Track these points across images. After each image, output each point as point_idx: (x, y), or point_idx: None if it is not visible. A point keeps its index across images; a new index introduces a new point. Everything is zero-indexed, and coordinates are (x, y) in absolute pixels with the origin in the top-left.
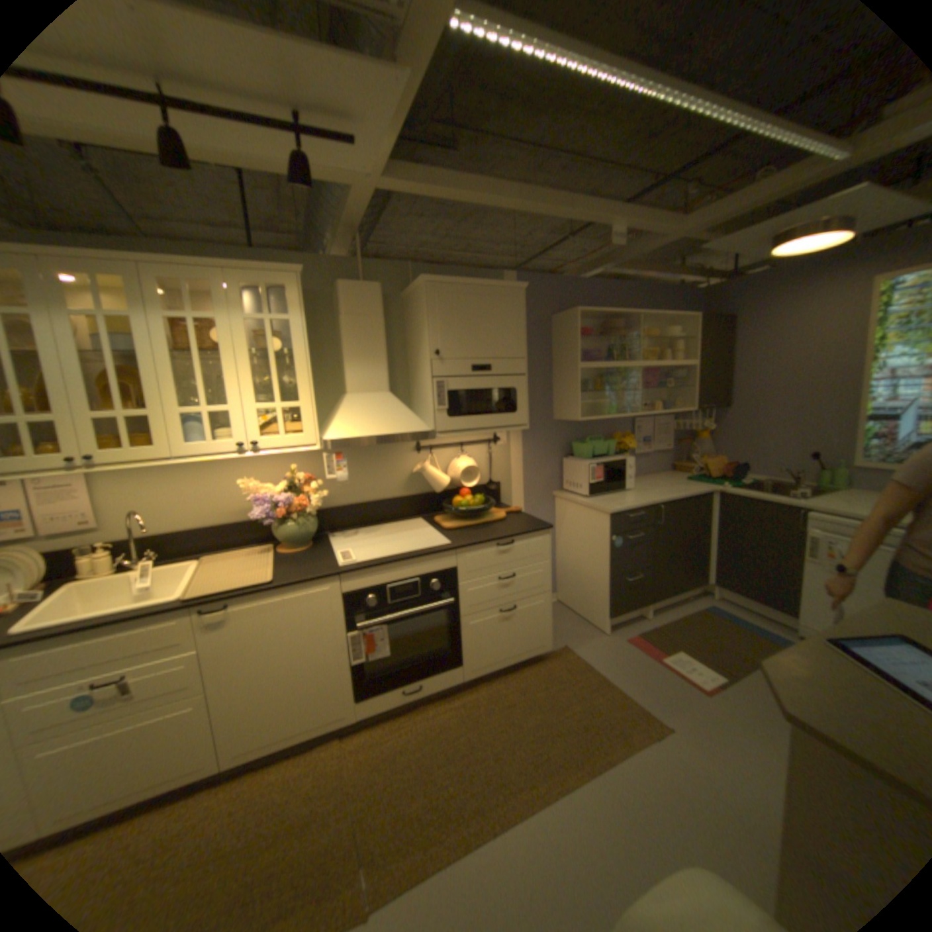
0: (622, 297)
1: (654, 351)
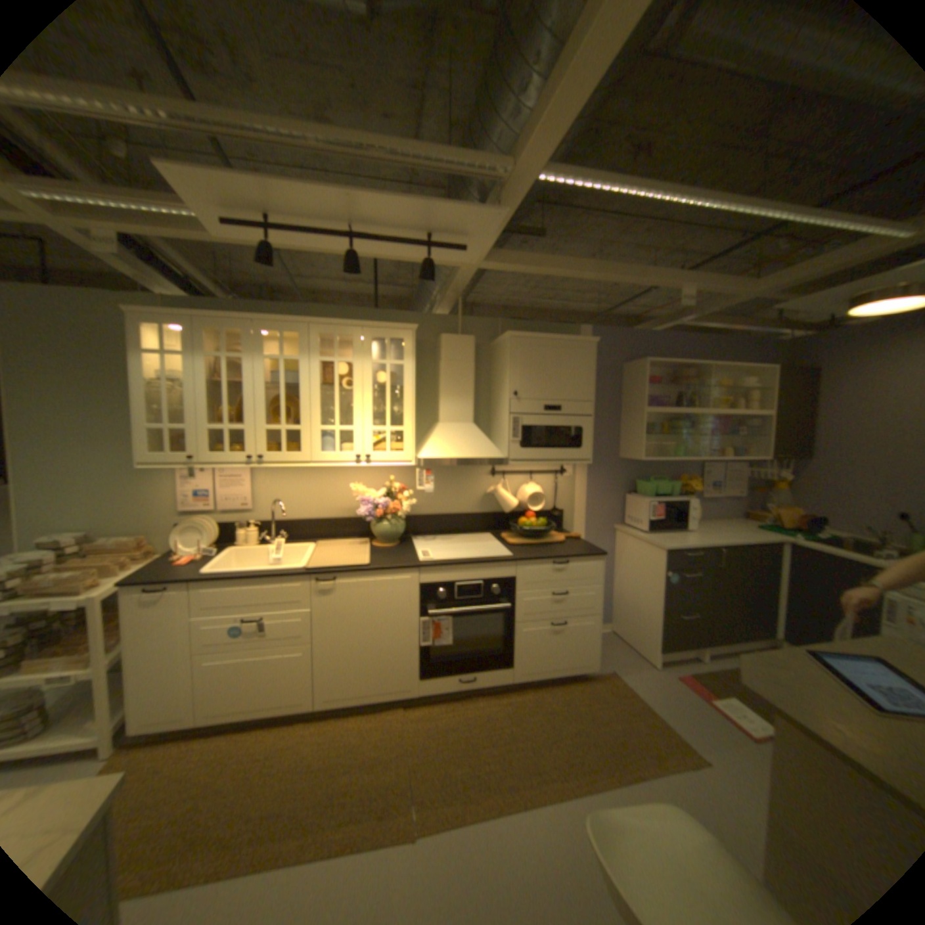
0: (695, 348)
1: (725, 399)
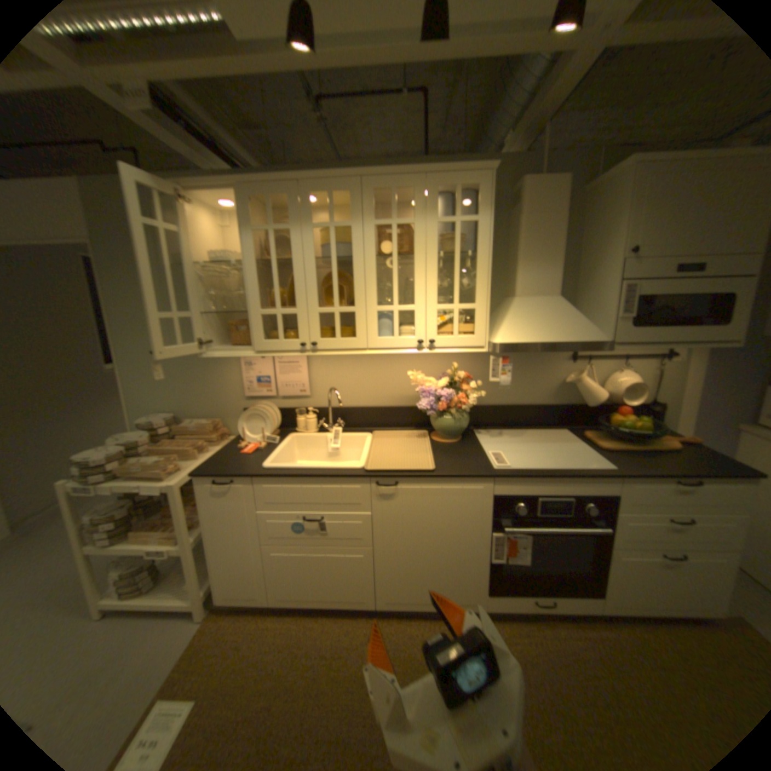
0: None
1: None
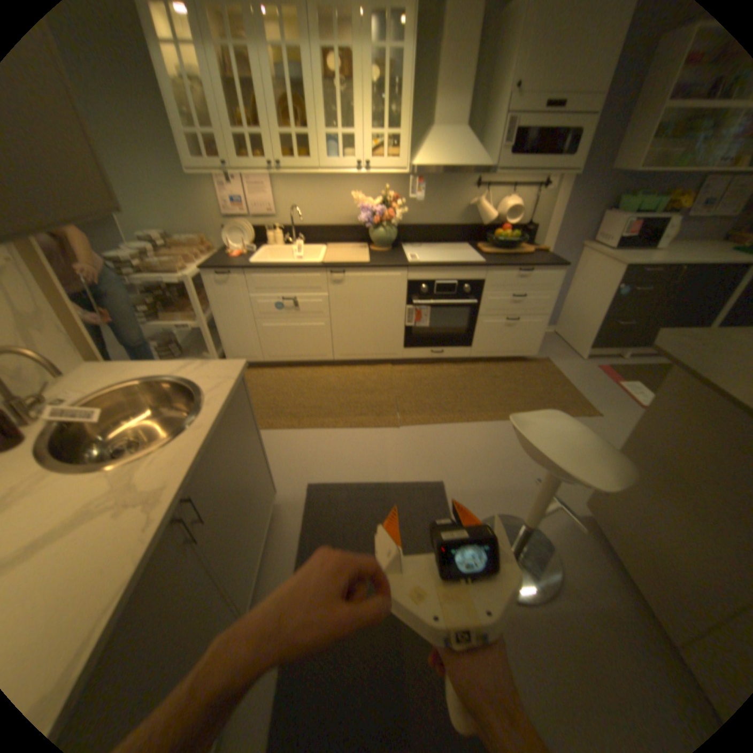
0: None
1: None
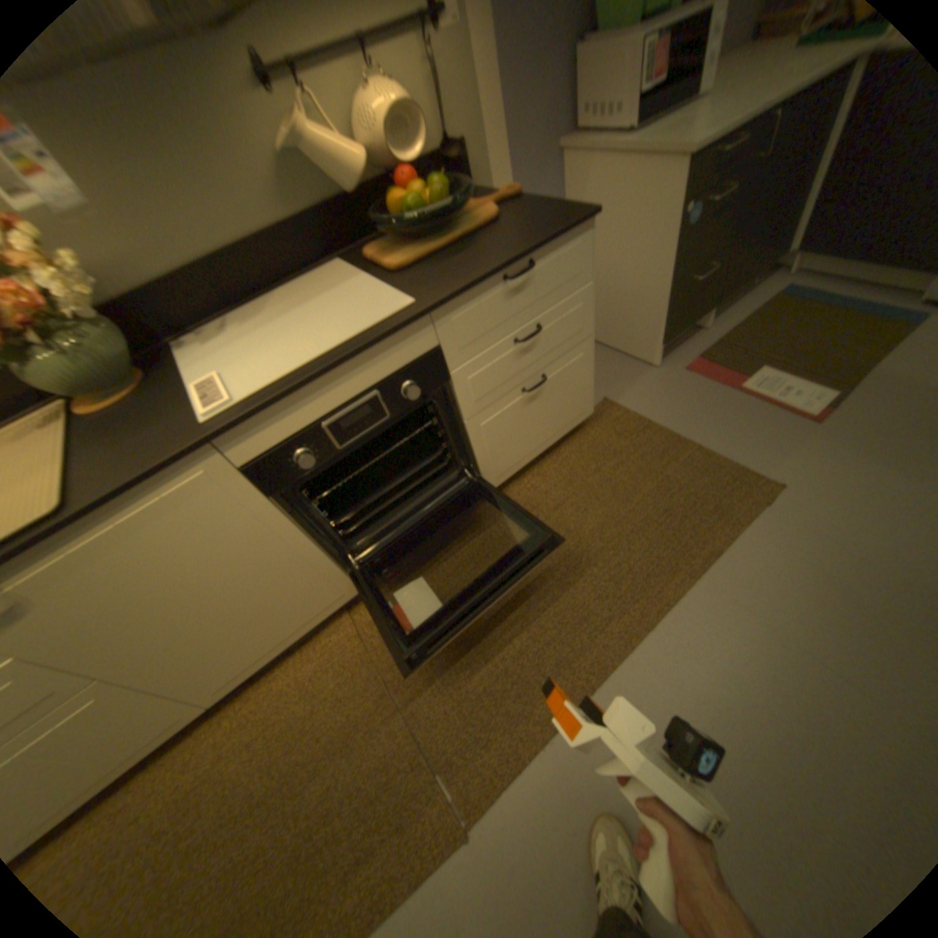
0: None
1: None
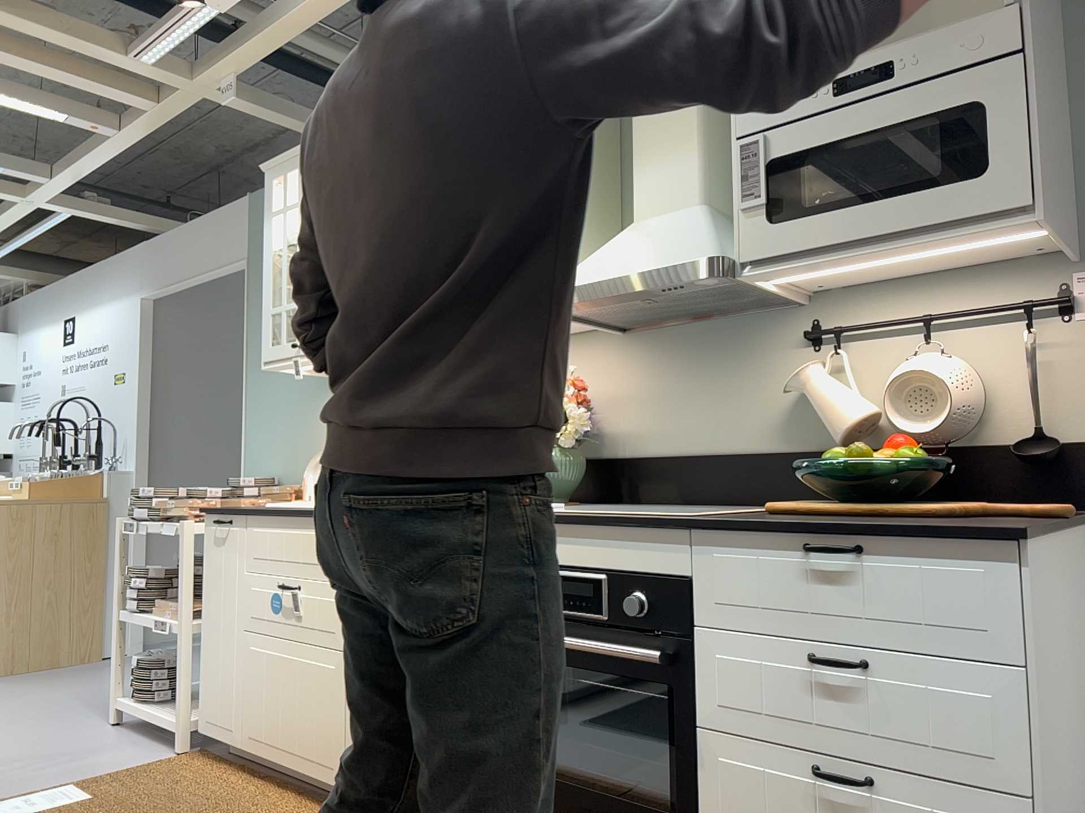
0: None
1: None
